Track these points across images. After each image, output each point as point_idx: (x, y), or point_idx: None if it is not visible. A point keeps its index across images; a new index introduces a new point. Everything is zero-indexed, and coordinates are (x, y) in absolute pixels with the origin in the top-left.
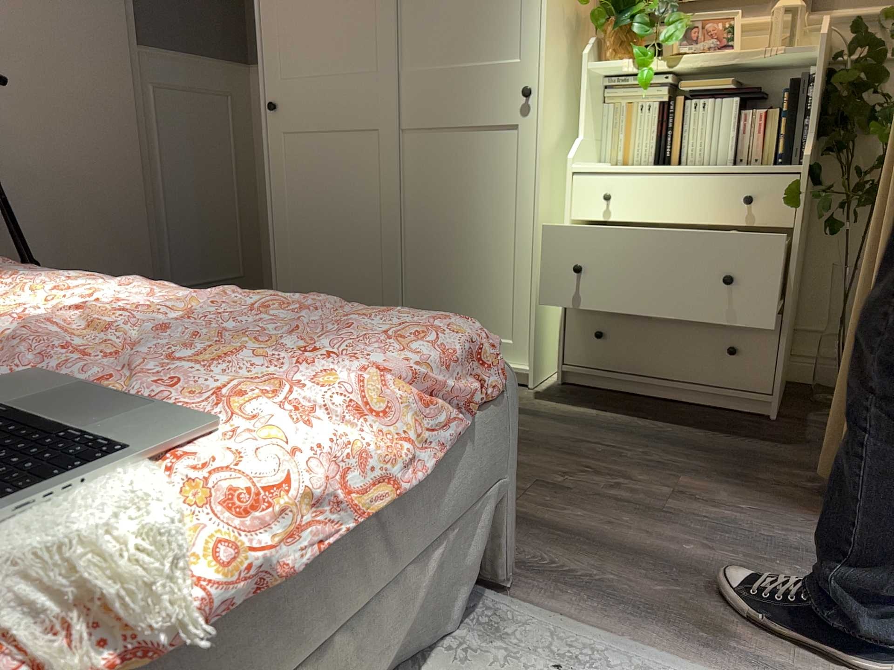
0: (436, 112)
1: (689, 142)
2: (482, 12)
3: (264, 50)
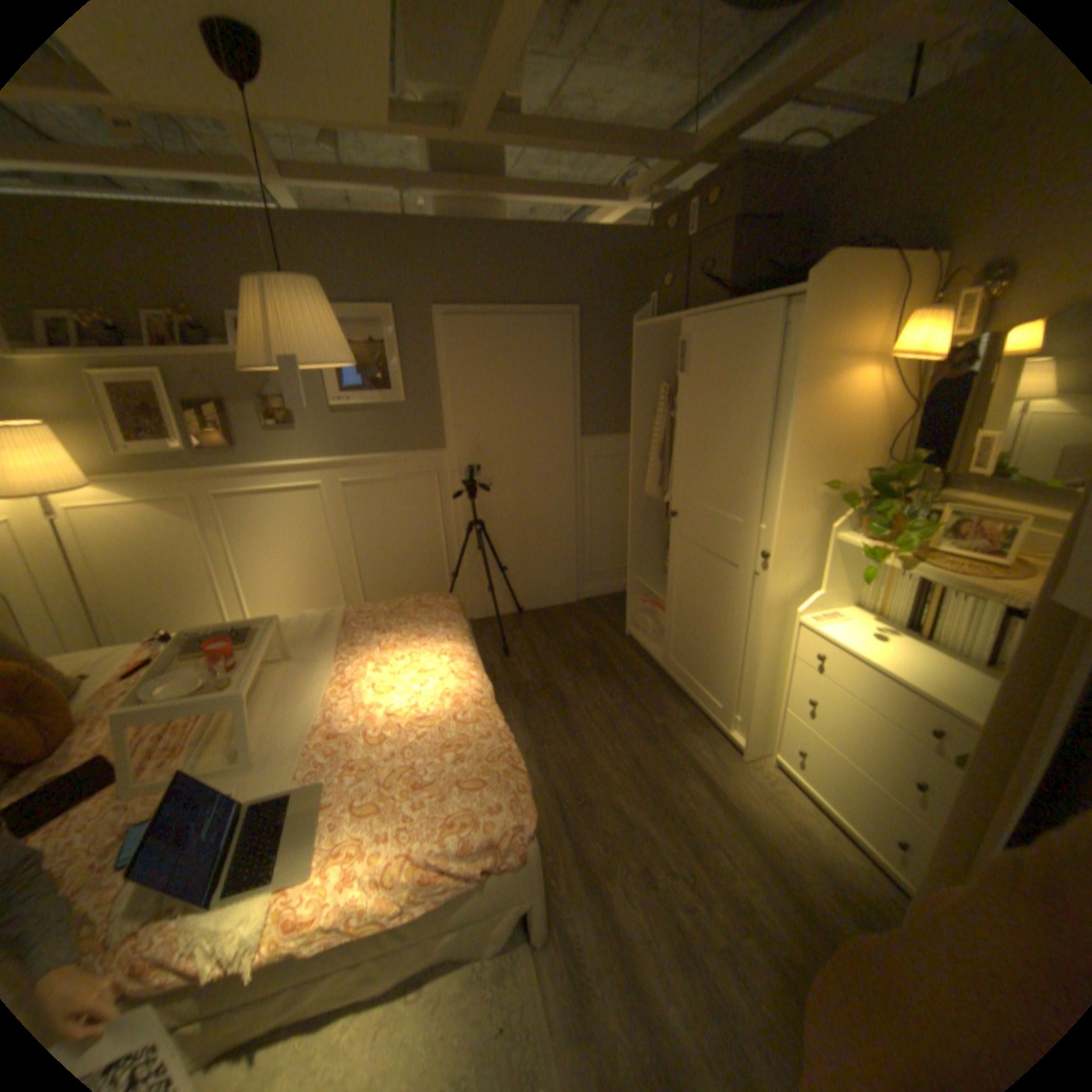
0: (713, 538)
1: (945, 623)
2: (747, 481)
3: (632, 457)
